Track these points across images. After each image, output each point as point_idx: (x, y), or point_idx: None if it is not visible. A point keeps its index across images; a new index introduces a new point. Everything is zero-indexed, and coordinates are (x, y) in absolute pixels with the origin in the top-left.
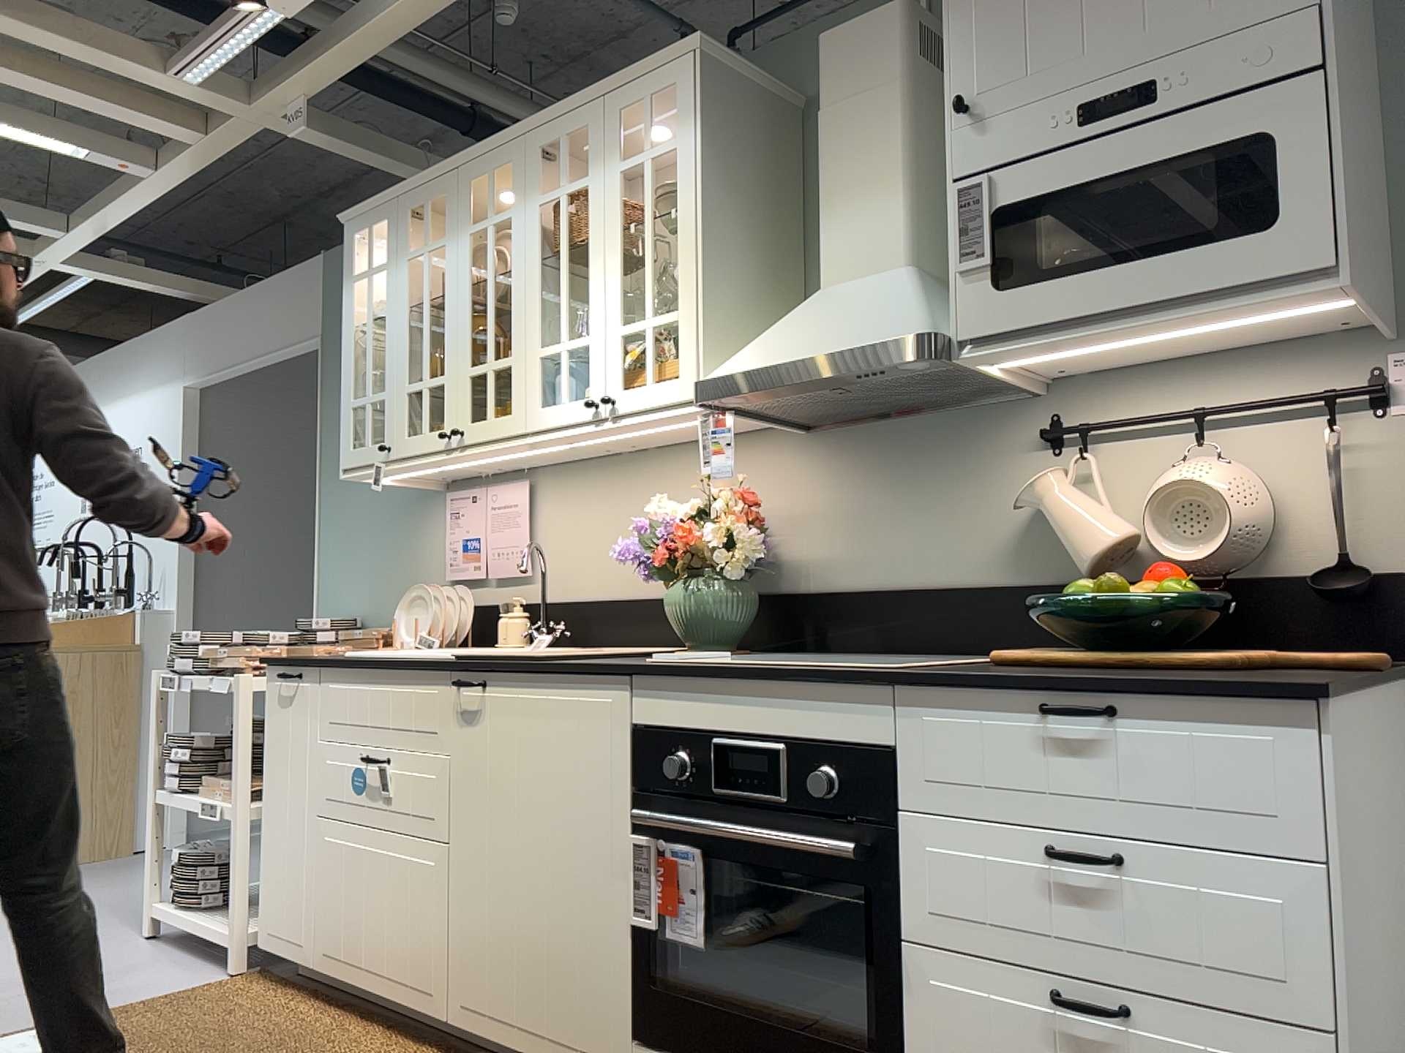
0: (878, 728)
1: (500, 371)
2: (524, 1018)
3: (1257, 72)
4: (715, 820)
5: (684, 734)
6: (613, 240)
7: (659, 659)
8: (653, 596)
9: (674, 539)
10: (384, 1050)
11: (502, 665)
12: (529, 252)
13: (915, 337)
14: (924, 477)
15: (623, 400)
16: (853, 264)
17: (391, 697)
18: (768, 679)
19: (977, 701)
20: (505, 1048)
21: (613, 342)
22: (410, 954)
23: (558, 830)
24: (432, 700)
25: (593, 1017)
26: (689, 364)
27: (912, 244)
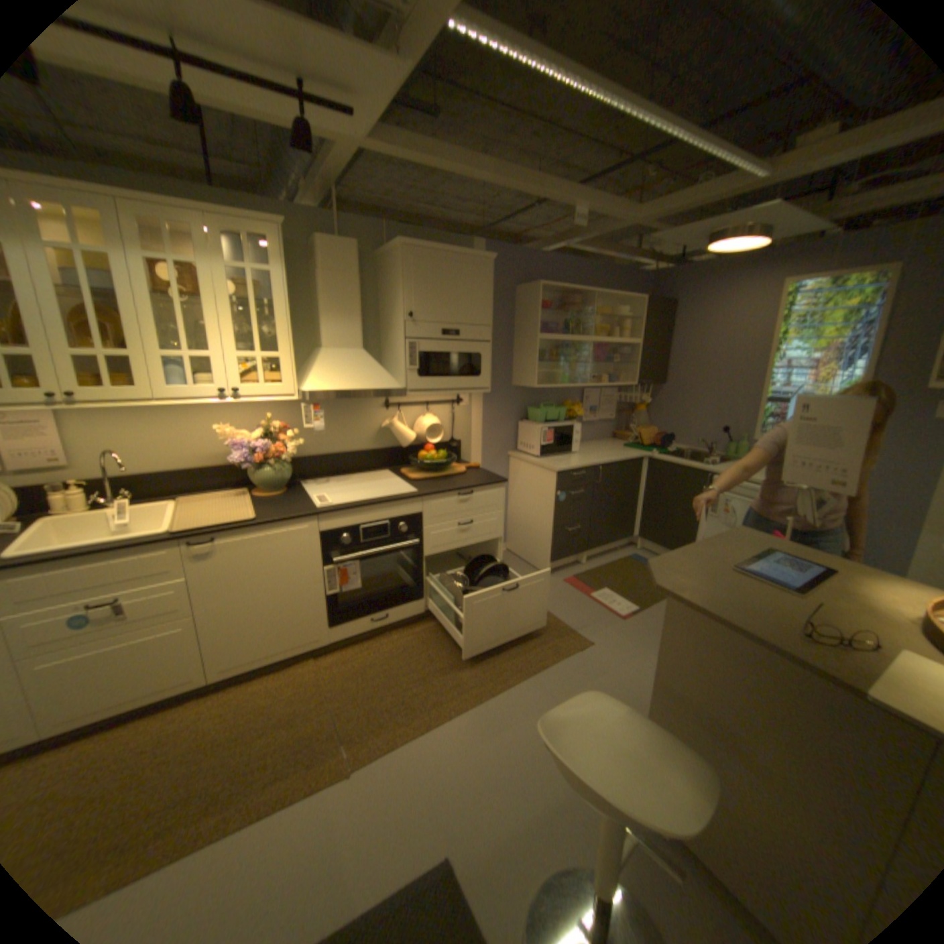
0: (417, 508)
1: (110, 355)
2: (267, 652)
3: (480, 338)
4: (361, 550)
5: (338, 528)
6: (225, 304)
7: (322, 505)
8: (196, 467)
9: (254, 448)
10: (166, 720)
11: (232, 527)
12: (137, 285)
13: (401, 390)
14: (343, 415)
15: (245, 391)
16: (341, 342)
17: (110, 566)
18: (384, 503)
19: (444, 496)
20: (254, 668)
21: (233, 360)
22: (168, 674)
23: (281, 580)
24: (162, 557)
25: (308, 631)
26: (290, 380)
27: (363, 341)
